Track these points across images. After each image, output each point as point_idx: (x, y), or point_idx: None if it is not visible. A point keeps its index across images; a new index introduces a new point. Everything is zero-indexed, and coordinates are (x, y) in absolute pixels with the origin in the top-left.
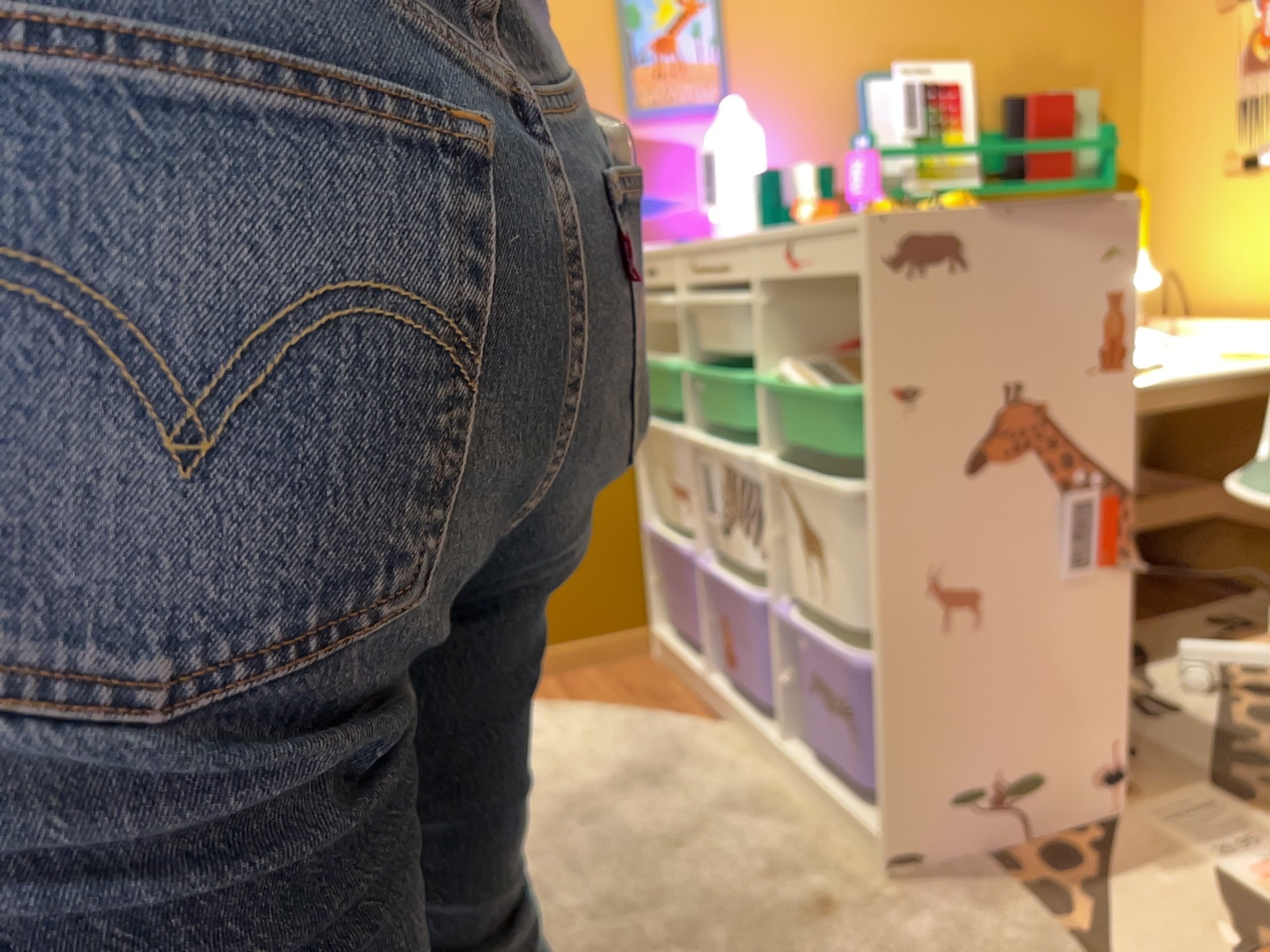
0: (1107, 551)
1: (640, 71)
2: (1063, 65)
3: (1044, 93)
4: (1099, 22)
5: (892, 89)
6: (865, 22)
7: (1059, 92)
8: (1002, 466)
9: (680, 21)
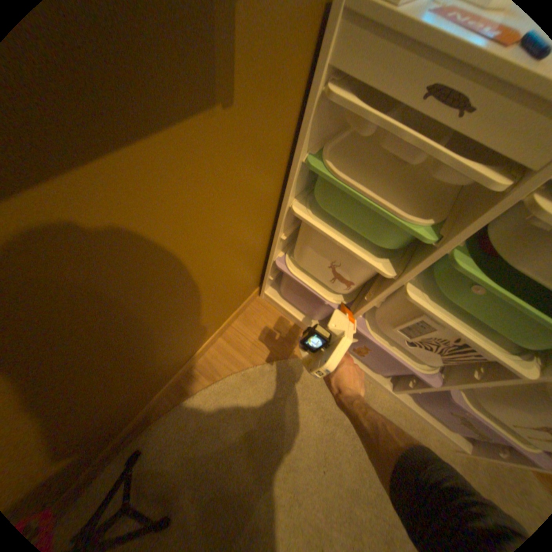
0: None
1: None
2: None
3: None
4: None
5: None
6: None
7: None
8: None
9: None
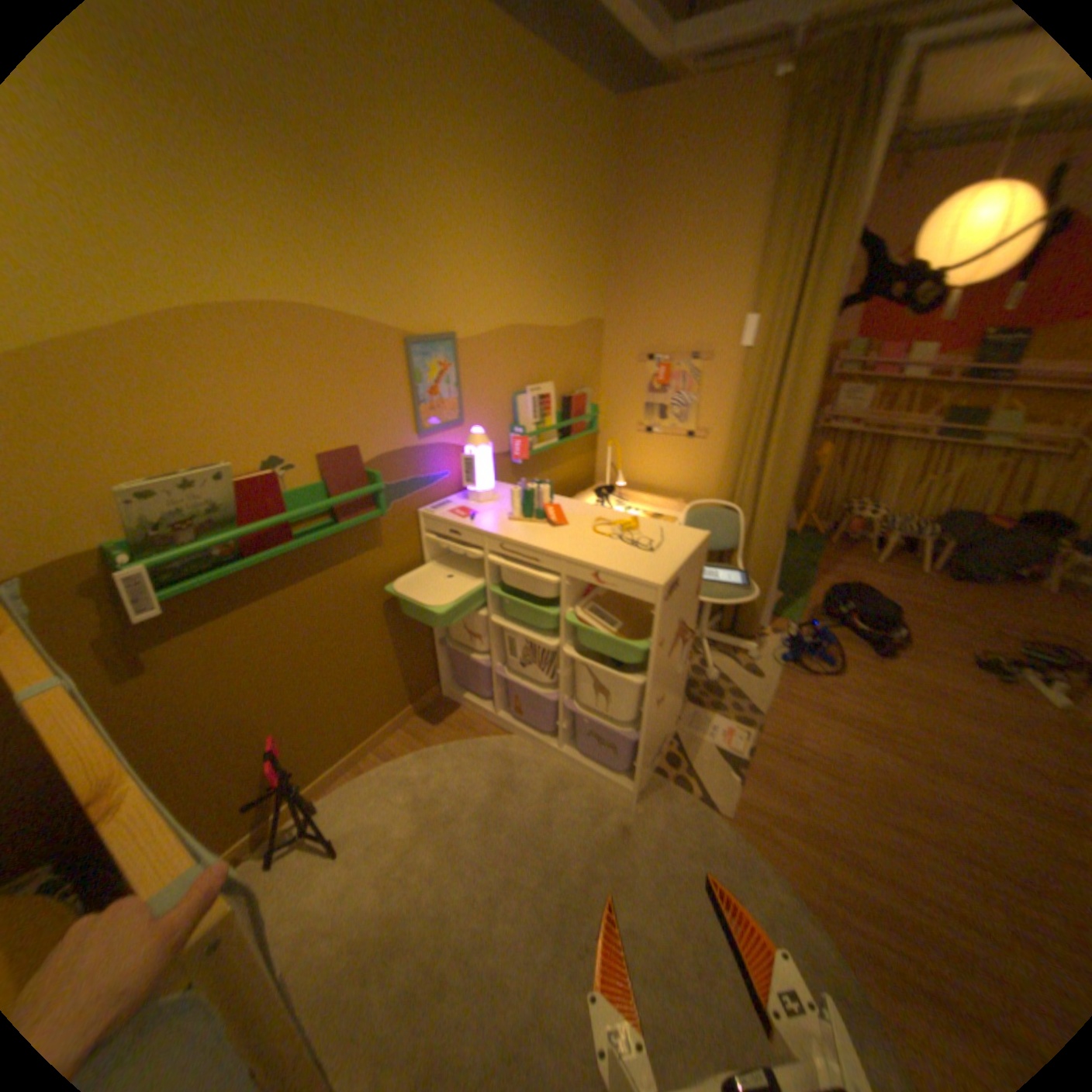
0: (688, 655)
1: (421, 408)
2: (577, 377)
3: (576, 395)
4: (588, 355)
5: (525, 400)
6: (513, 366)
7: (579, 392)
8: (674, 646)
9: (439, 376)
